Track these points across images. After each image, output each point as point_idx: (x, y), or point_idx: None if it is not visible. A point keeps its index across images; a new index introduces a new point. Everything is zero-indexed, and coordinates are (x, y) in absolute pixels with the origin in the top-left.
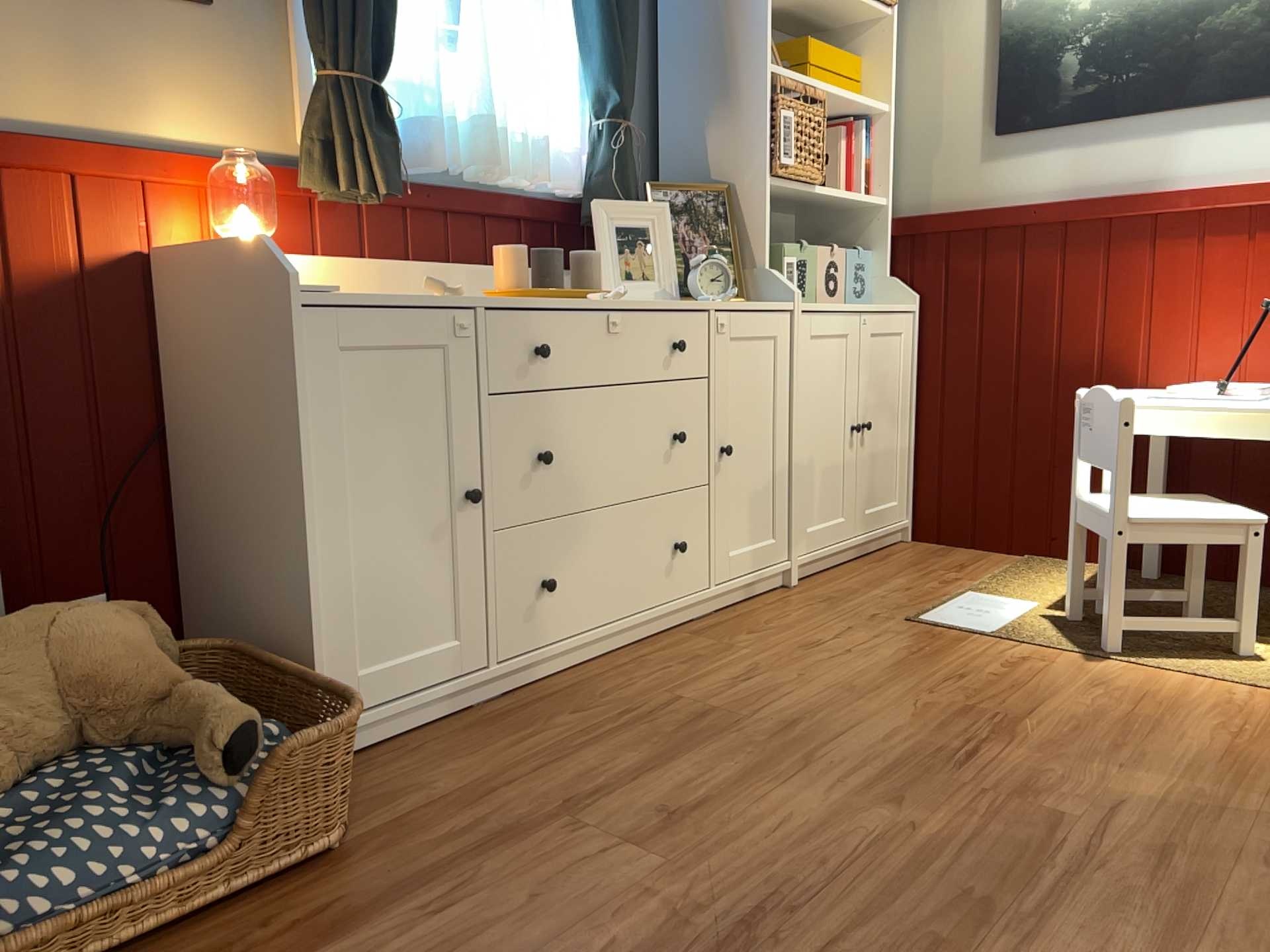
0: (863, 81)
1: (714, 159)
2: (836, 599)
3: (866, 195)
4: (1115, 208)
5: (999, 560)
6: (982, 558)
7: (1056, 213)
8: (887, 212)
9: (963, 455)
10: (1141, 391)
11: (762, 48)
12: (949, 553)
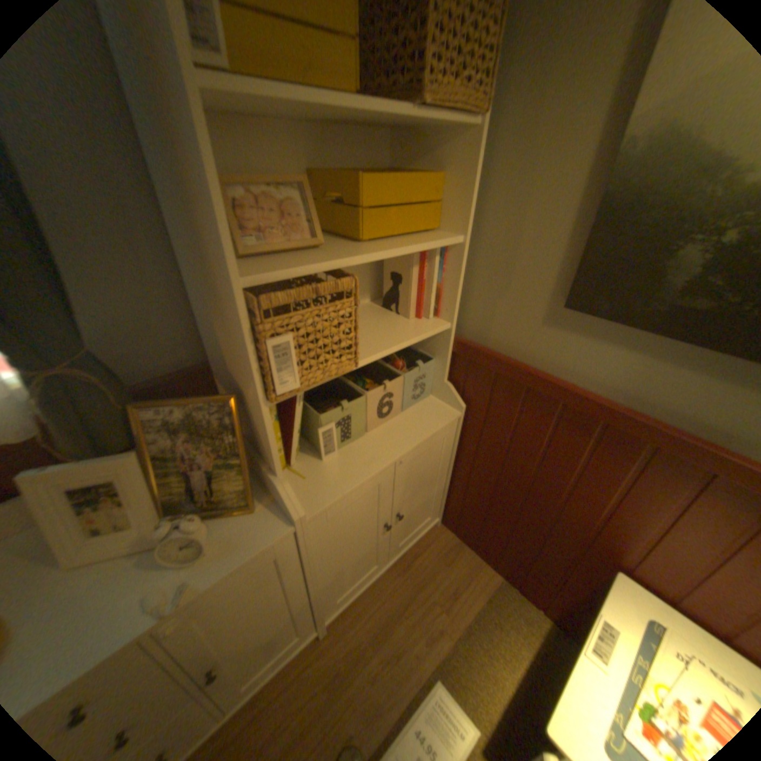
0: (446, 201)
1: (227, 354)
2: (338, 681)
3: (435, 315)
4: (676, 447)
5: (484, 587)
6: (475, 579)
7: (606, 415)
8: (451, 335)
9: (479, 510)
10: (626, 598)
11: (227, 260)
12: (456, 562)
